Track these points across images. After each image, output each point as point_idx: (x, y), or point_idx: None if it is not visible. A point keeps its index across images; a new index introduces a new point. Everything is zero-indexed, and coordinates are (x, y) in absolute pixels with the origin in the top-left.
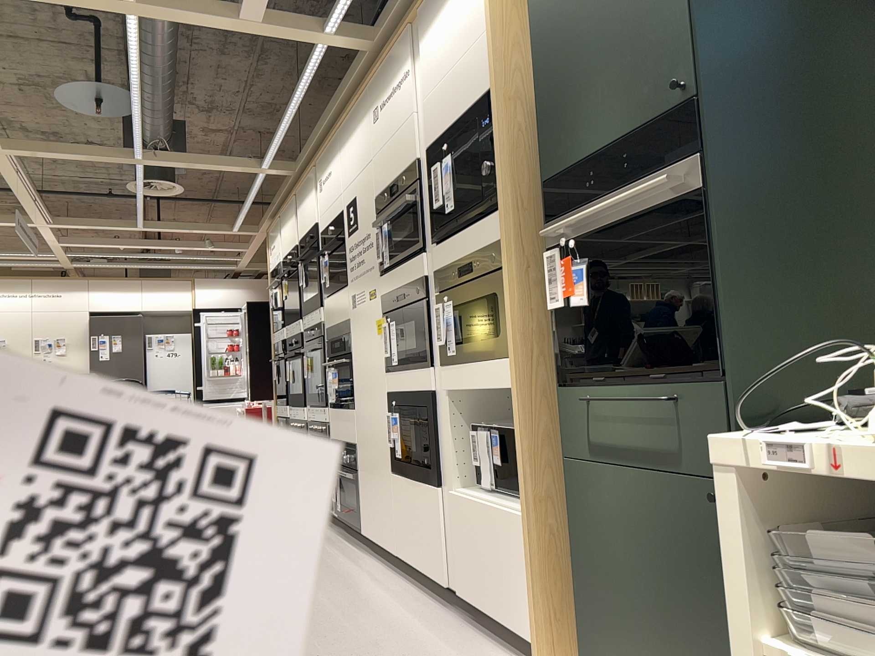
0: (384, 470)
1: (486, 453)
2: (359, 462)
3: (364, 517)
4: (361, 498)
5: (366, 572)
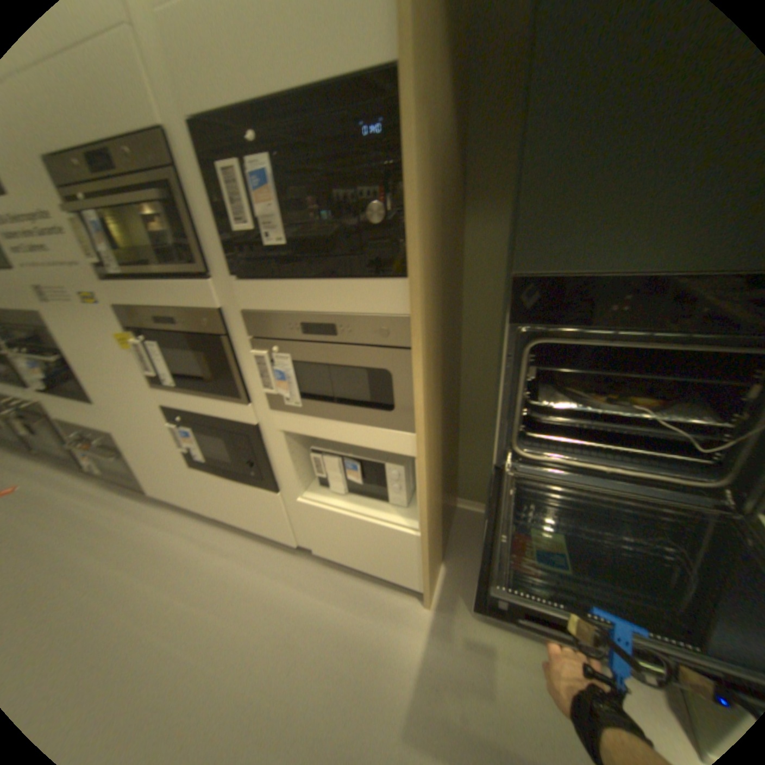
0: (169, 464)
1: (334, 475)
2: (117, 450)
3: (143, 488)
4: (132, 475)
5: (178, 537)
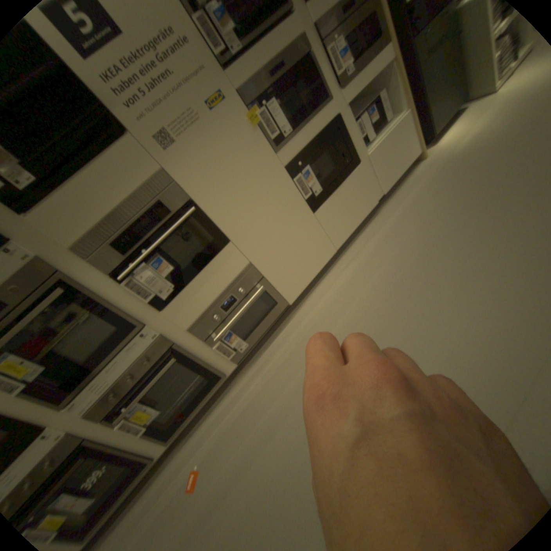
0: (303, 222)
1: (372, 119)
2: (263, 266)
3: (289, 289)
4: (279, 285)
5: (337, 277)
